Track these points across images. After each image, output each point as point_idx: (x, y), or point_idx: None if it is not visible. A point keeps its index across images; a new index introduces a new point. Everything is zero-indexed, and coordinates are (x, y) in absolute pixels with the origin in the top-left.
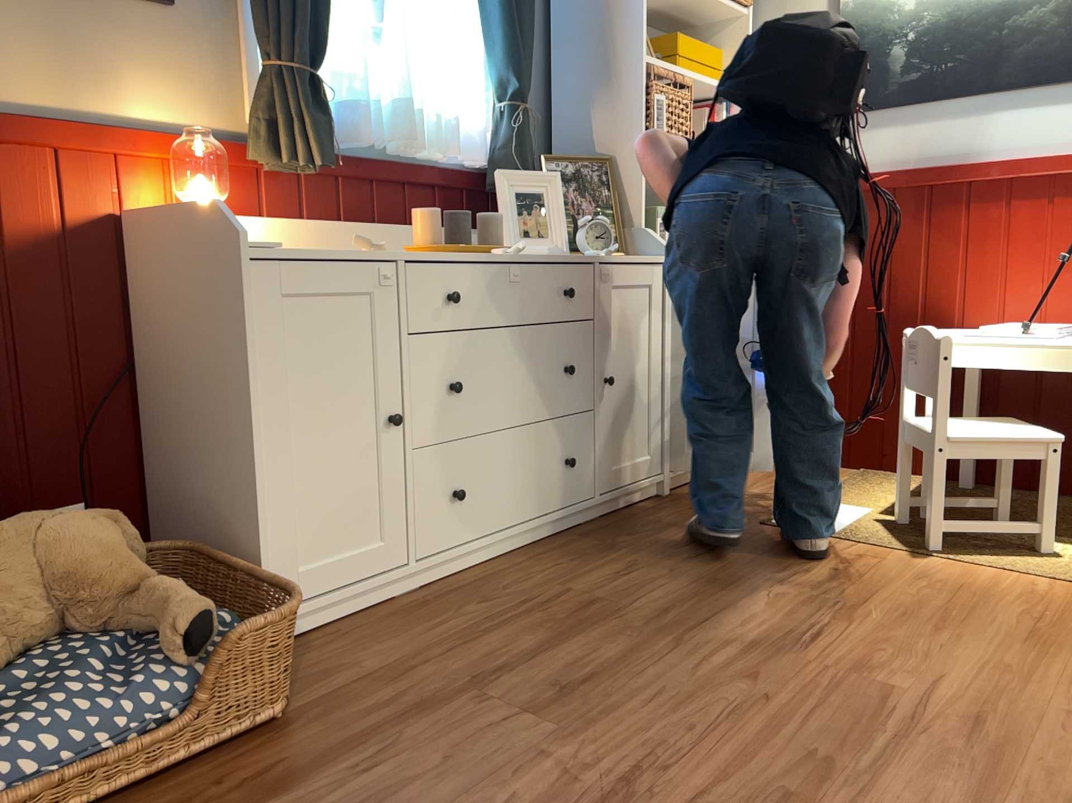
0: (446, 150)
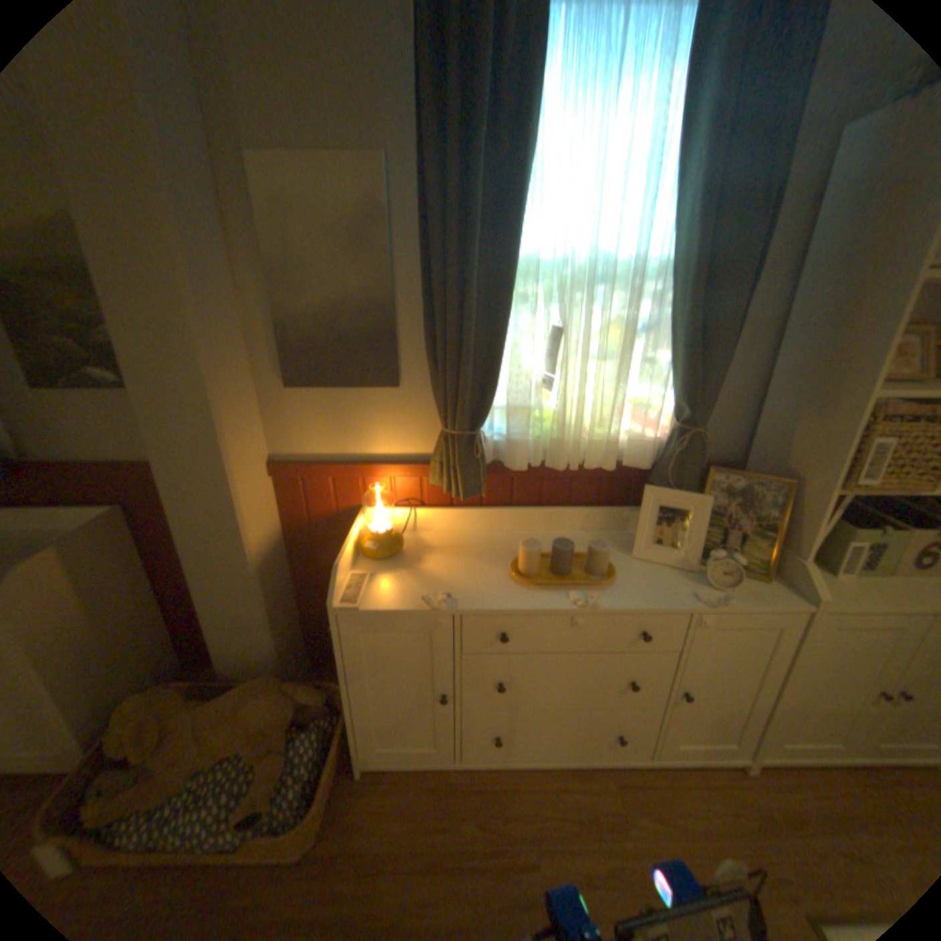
0: (601, 464)
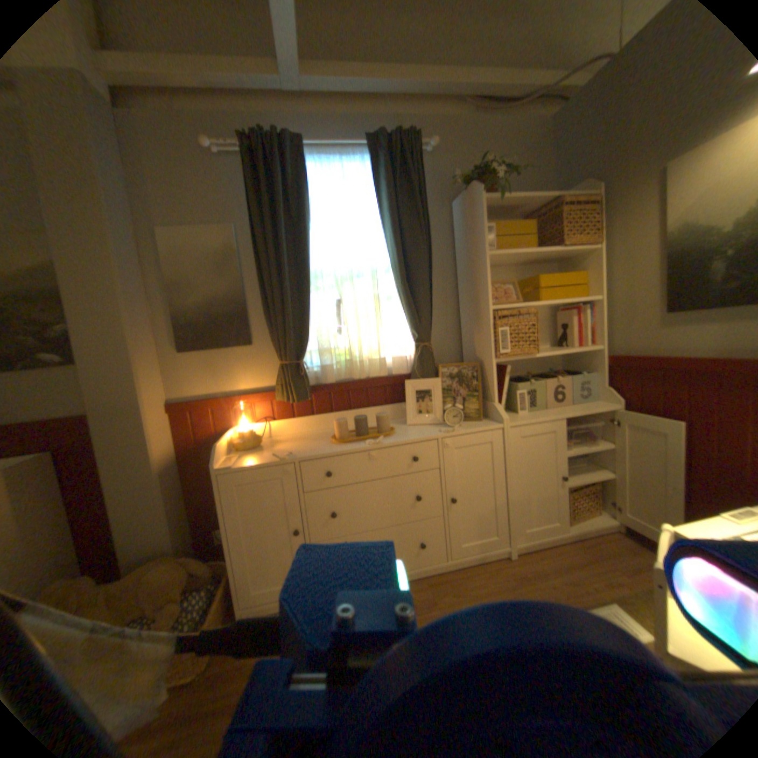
0: (379, 373)
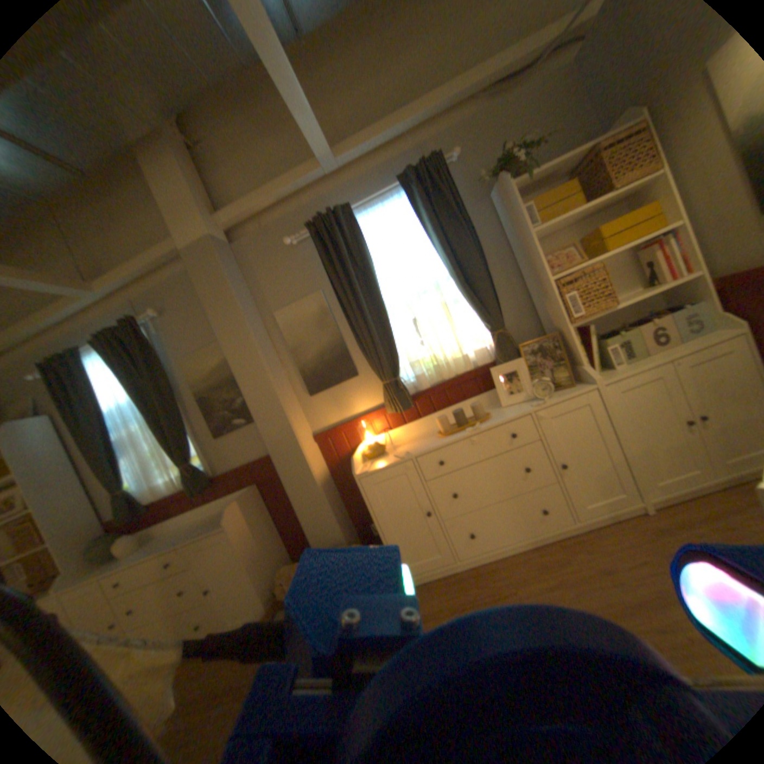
0: (464, 368)
